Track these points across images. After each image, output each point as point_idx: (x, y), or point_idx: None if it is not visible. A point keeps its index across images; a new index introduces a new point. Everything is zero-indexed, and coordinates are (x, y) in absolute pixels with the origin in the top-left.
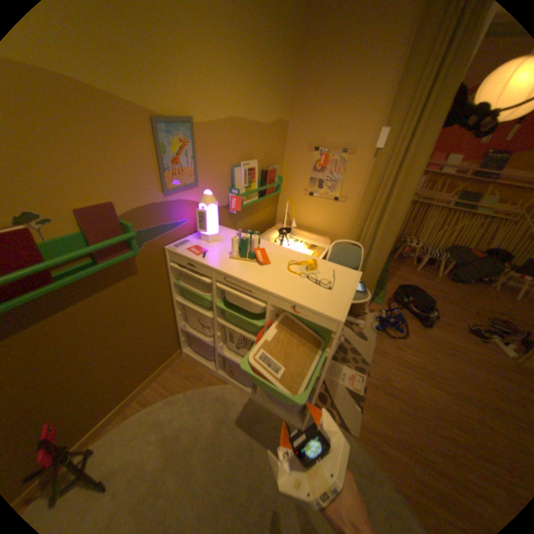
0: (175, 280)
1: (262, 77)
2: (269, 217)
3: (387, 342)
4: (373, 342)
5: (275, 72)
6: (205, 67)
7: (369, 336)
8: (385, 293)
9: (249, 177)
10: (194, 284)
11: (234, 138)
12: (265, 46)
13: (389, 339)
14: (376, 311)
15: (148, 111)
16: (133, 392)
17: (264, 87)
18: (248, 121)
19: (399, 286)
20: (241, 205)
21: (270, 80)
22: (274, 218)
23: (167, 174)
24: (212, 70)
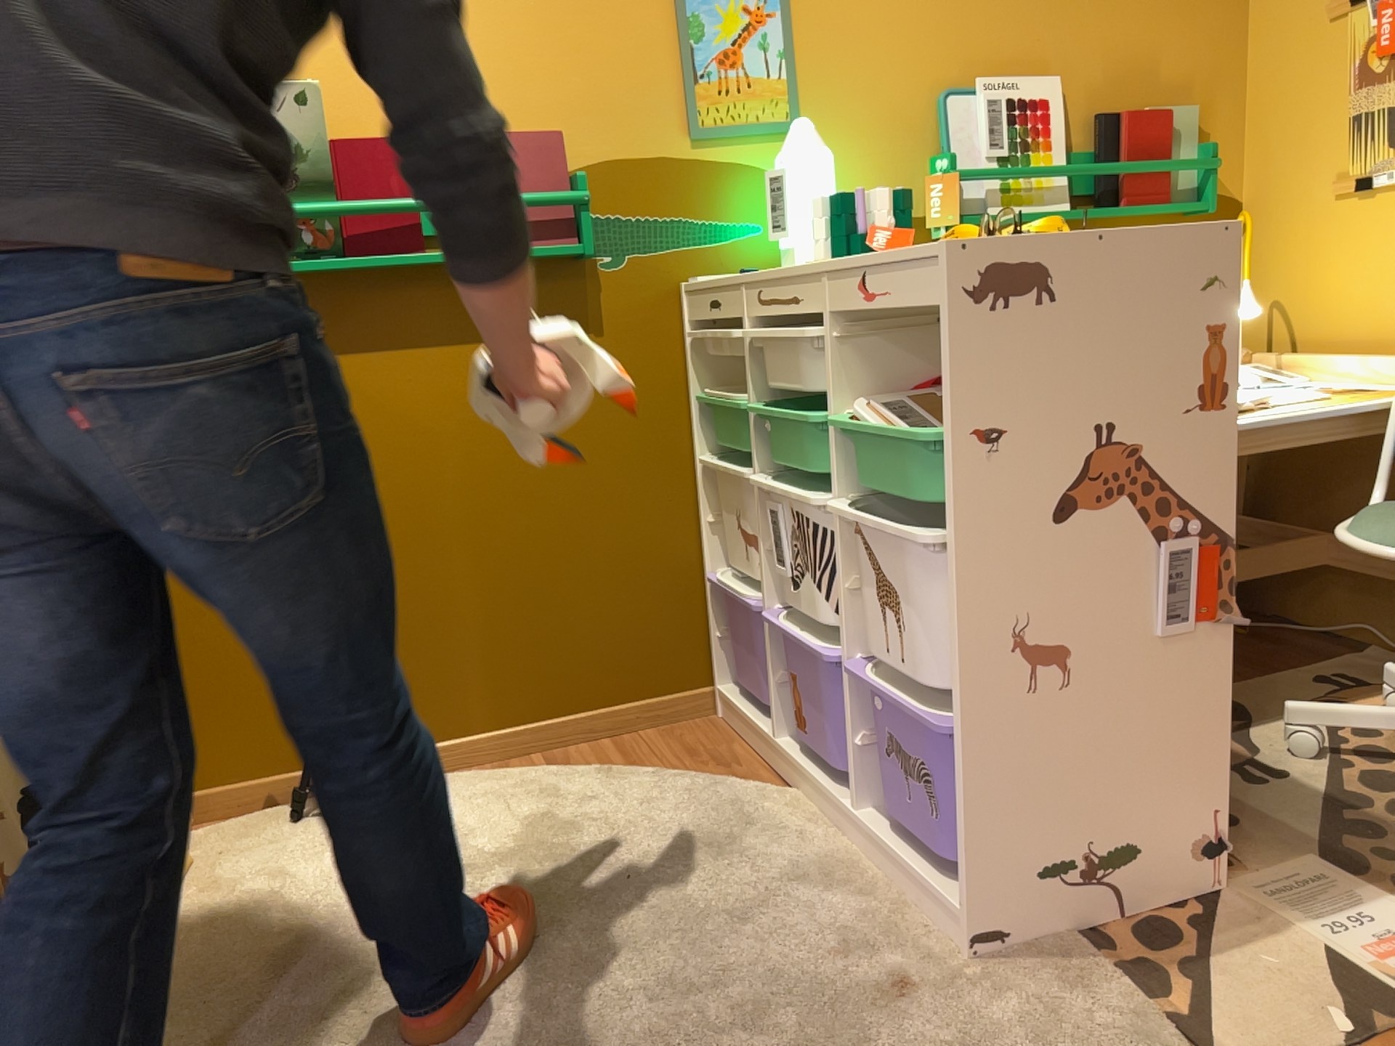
0: (700, 393)
1: None
2: None
3: None
4: None
5: None
6: None
7: None
8: None
9: (1017, 129)
10: (738, 392)
11: (944, 10)
12: None
13: None
14: None
15: None
16: (543, 721)
17: None
18: None
19: None
20: (959, 202)
21: None
22: None
23: (702, 88)
24: None
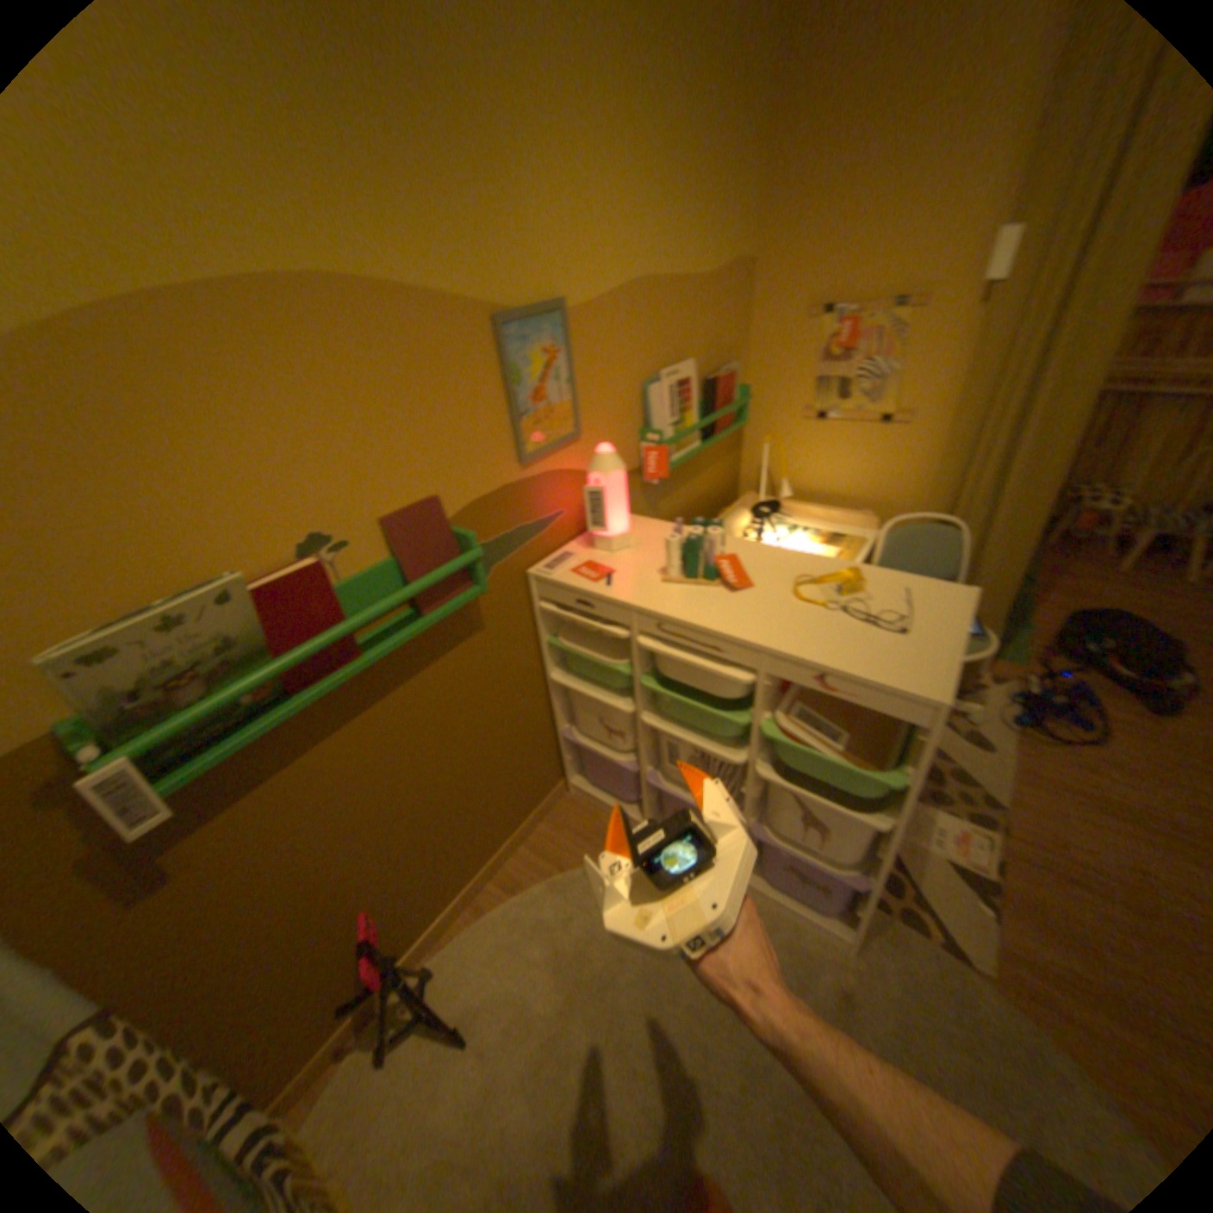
0: (550, 637)
1: (696, 173)
2: (726, 480)
3: (1051, 754)
4: (1012, 756)
5: (721, 155)
6: (584, 188)
7: (1000, 741)
8: (1033, 633)
9: (681, 400)
10: (589, 640)
11: (646, 321)
12: (698, 103)
13: (1054, 746)
14: (1011, 679)
15: (489, 305)
16: (488, 863)
17: (700, 195)
18: (672, 277)
19: (1071, 613)
20: (669, 463)
21: (713, 175)
22: (736, 481)
23: (527, 422)
24: (597, 189)
